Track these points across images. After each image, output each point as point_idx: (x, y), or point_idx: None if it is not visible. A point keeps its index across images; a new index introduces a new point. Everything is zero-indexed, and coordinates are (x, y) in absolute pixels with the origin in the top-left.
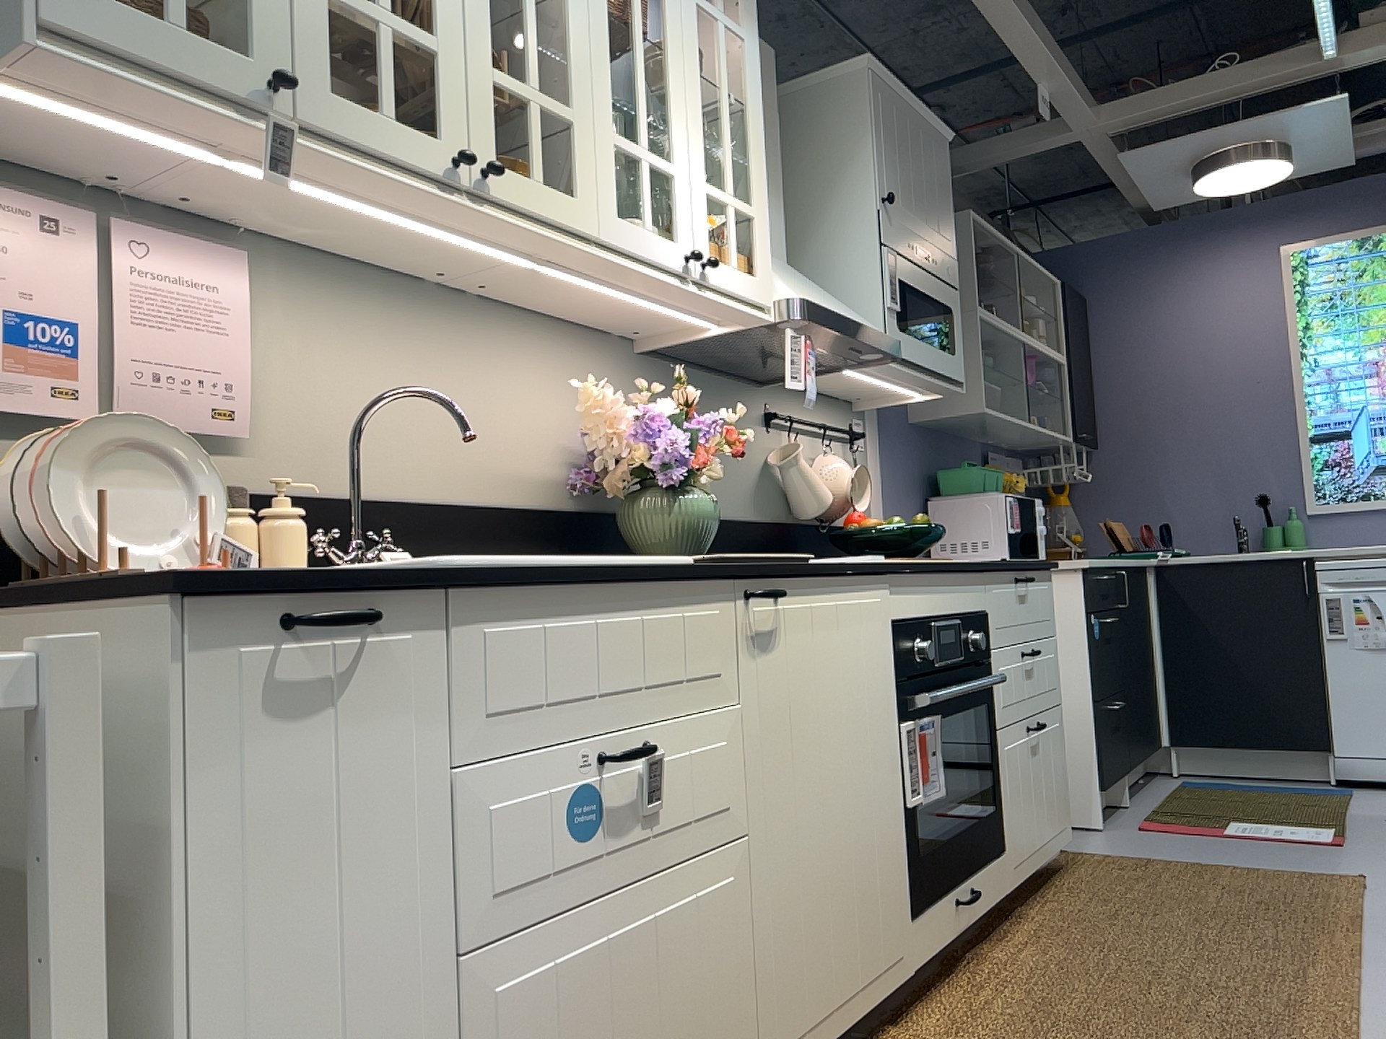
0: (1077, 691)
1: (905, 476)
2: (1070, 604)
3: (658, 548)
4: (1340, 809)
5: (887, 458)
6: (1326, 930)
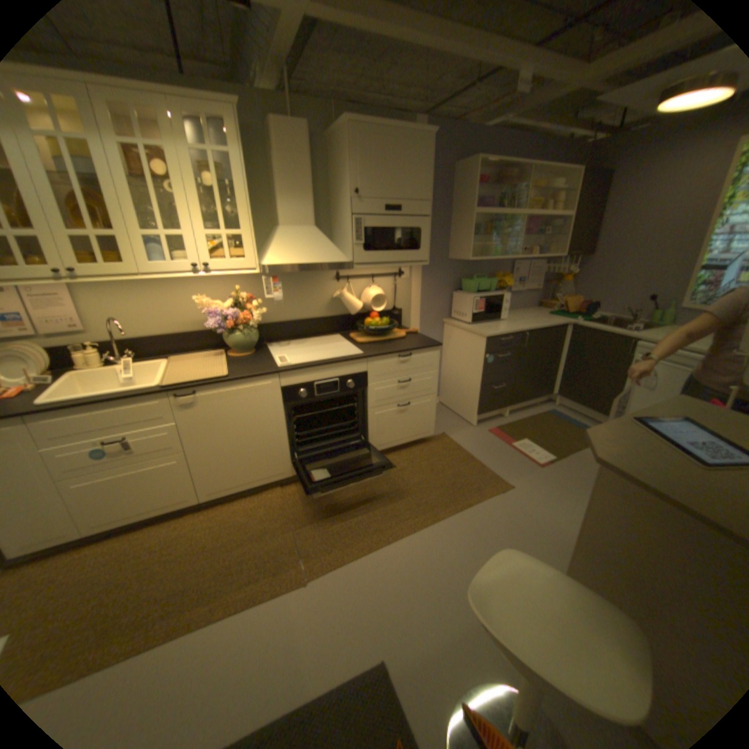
0: (476, 380)
1: (437, 283)
2: (480, 348)
3: (230, 349)
4: (581, 449)
5: (424, 278)
6: (449, 507)
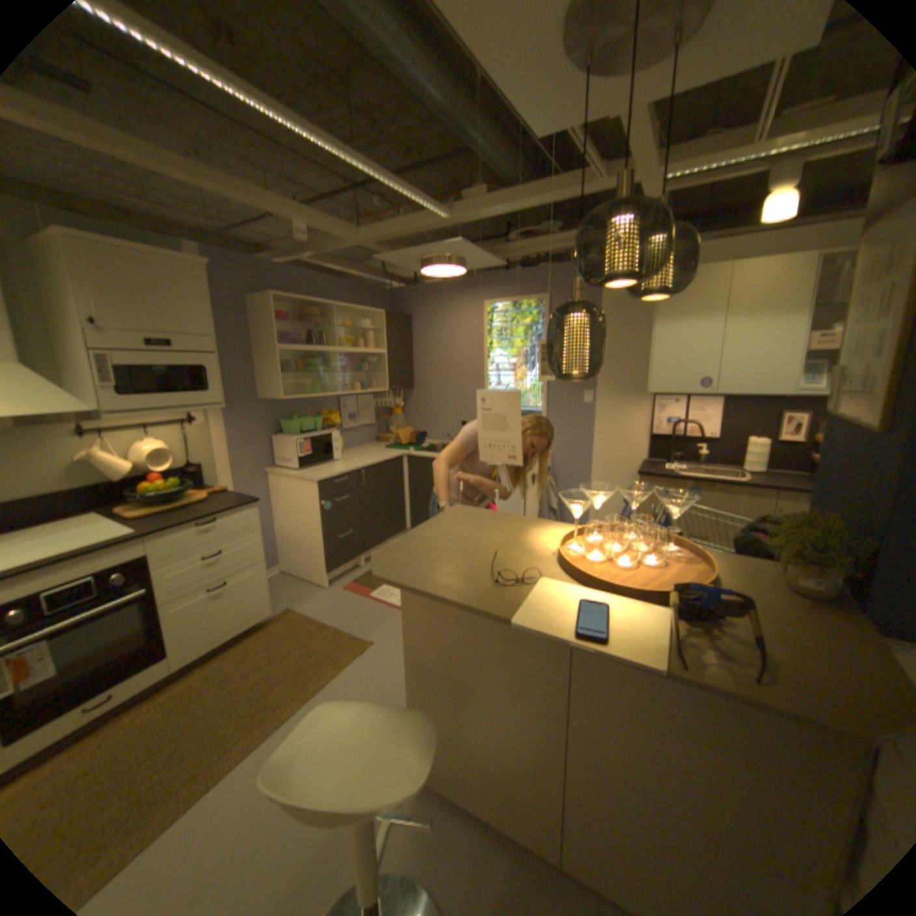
0: (317, 533)
1: (248, 427)
2: (313, 496)
3: None
4: None
5: (229, 423)
6: (295, 698)
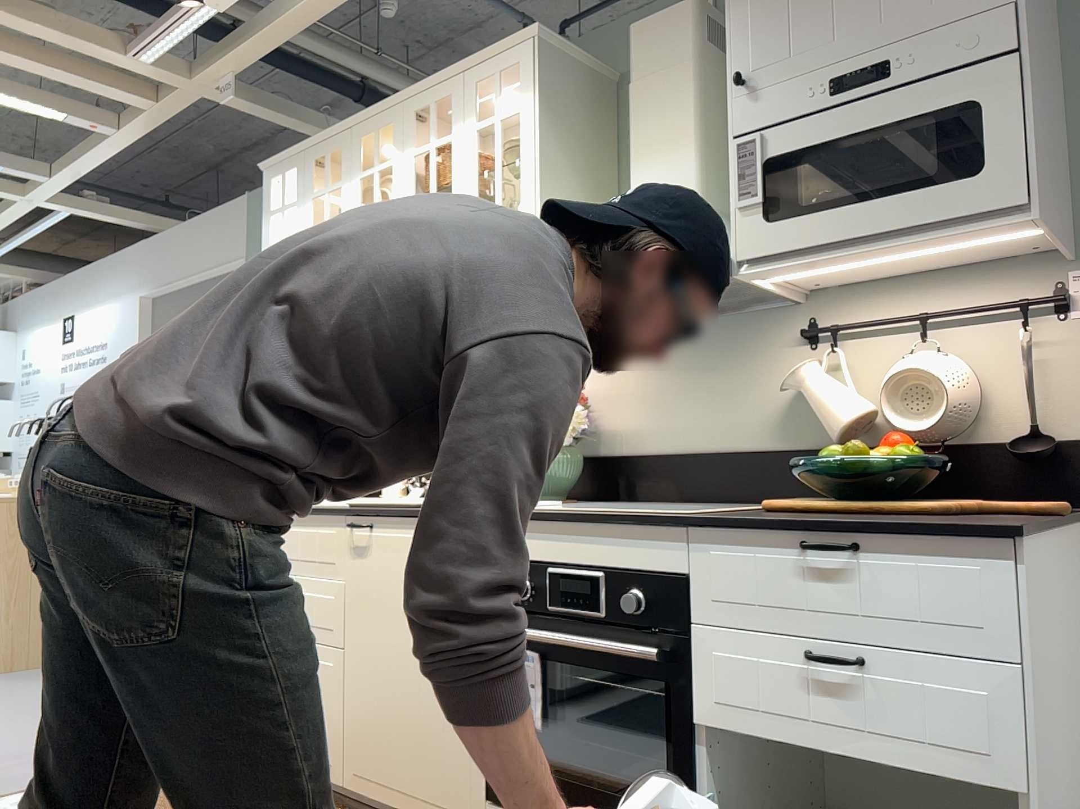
0: None
1: None
2: None
3: None
4: None
5: None
6: None
